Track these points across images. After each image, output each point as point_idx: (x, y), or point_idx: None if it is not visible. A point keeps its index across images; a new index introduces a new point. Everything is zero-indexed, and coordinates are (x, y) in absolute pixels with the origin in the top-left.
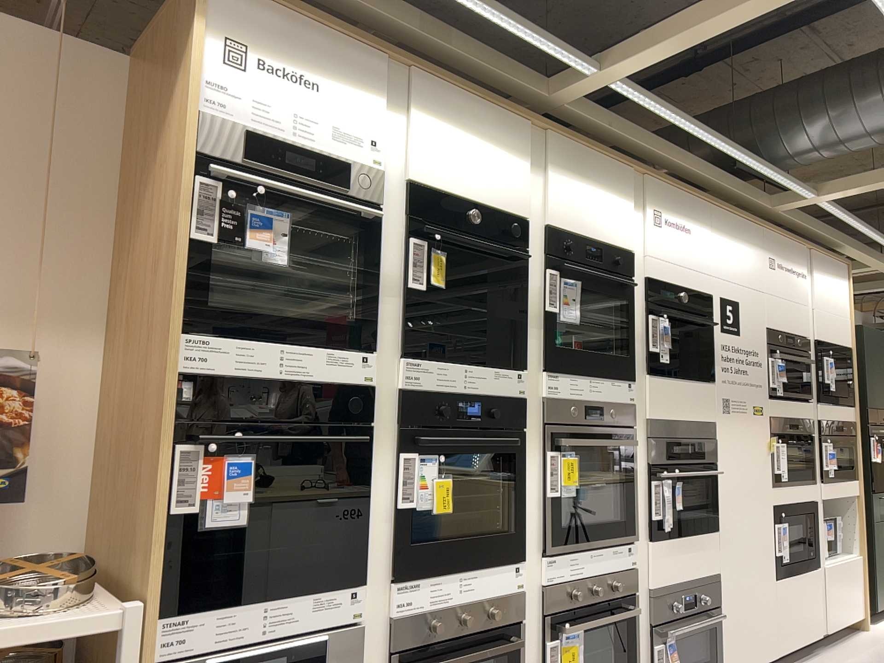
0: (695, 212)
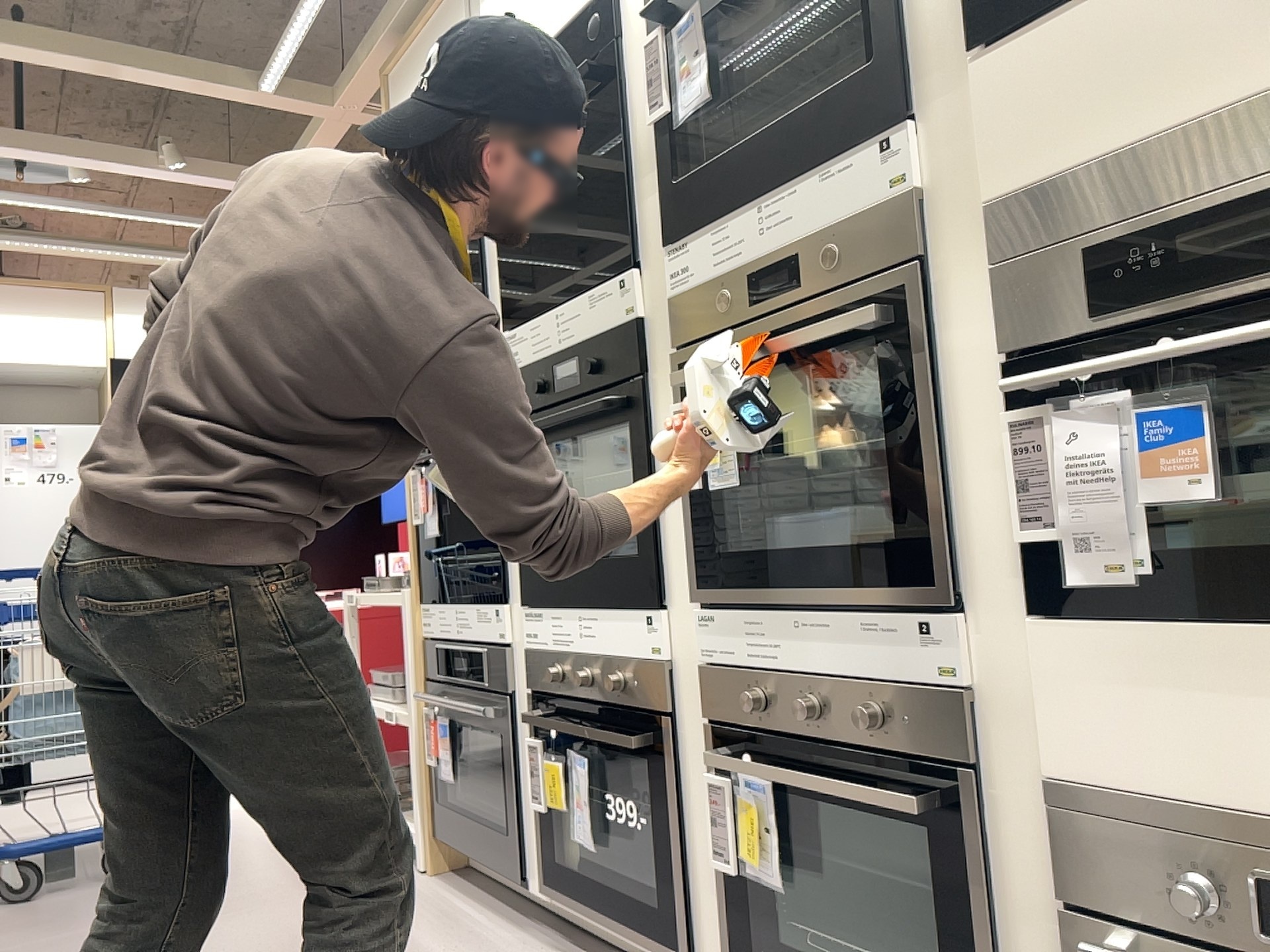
0: None
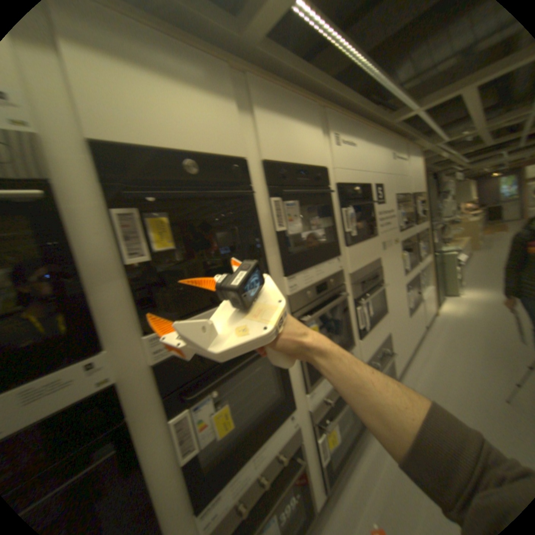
0: (363, 128)
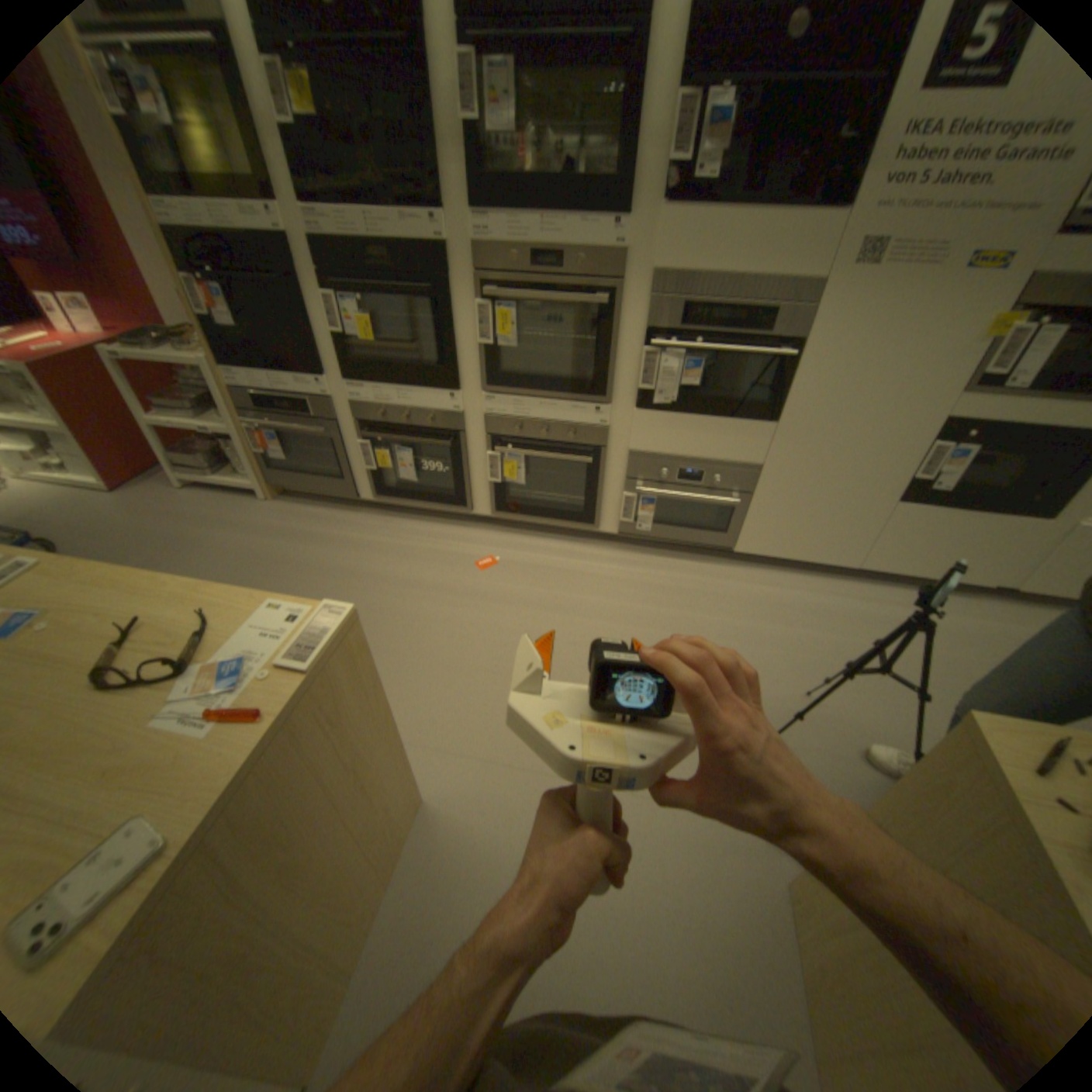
0: None
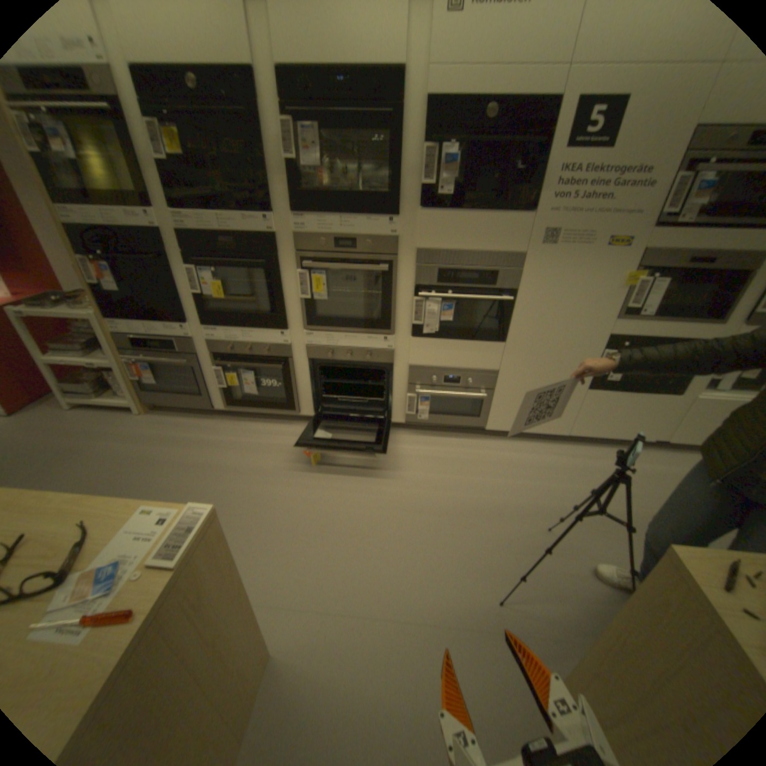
0: None
